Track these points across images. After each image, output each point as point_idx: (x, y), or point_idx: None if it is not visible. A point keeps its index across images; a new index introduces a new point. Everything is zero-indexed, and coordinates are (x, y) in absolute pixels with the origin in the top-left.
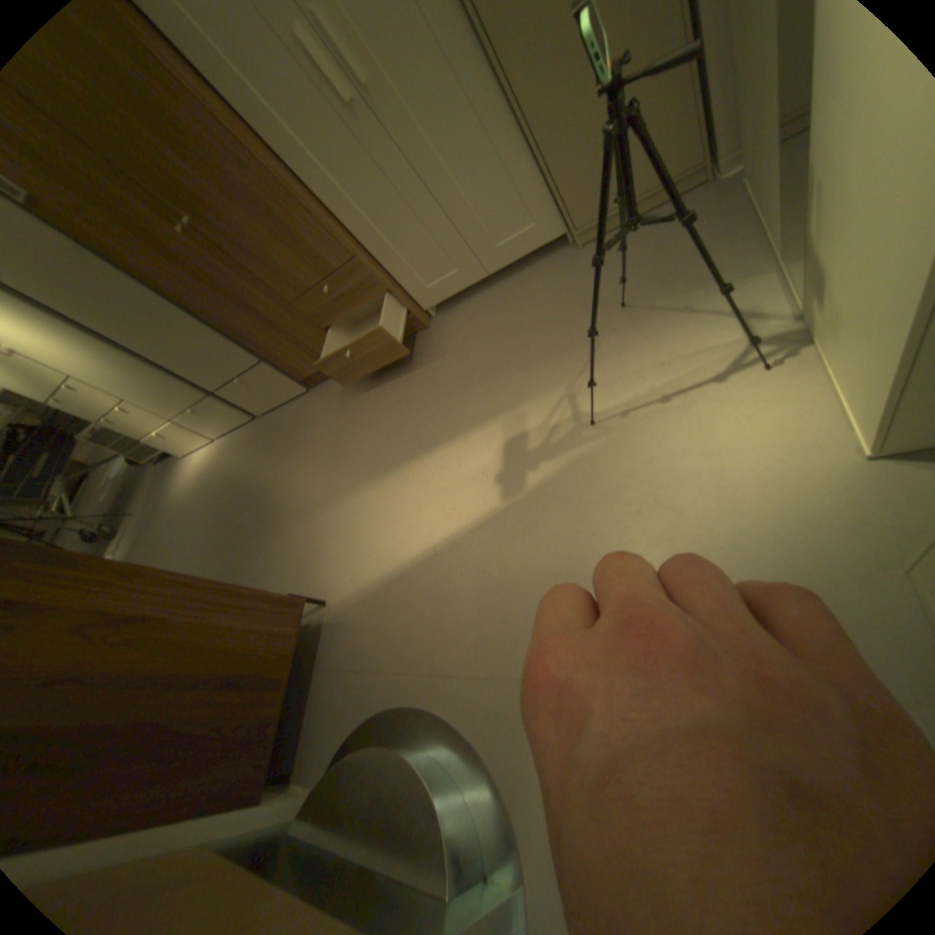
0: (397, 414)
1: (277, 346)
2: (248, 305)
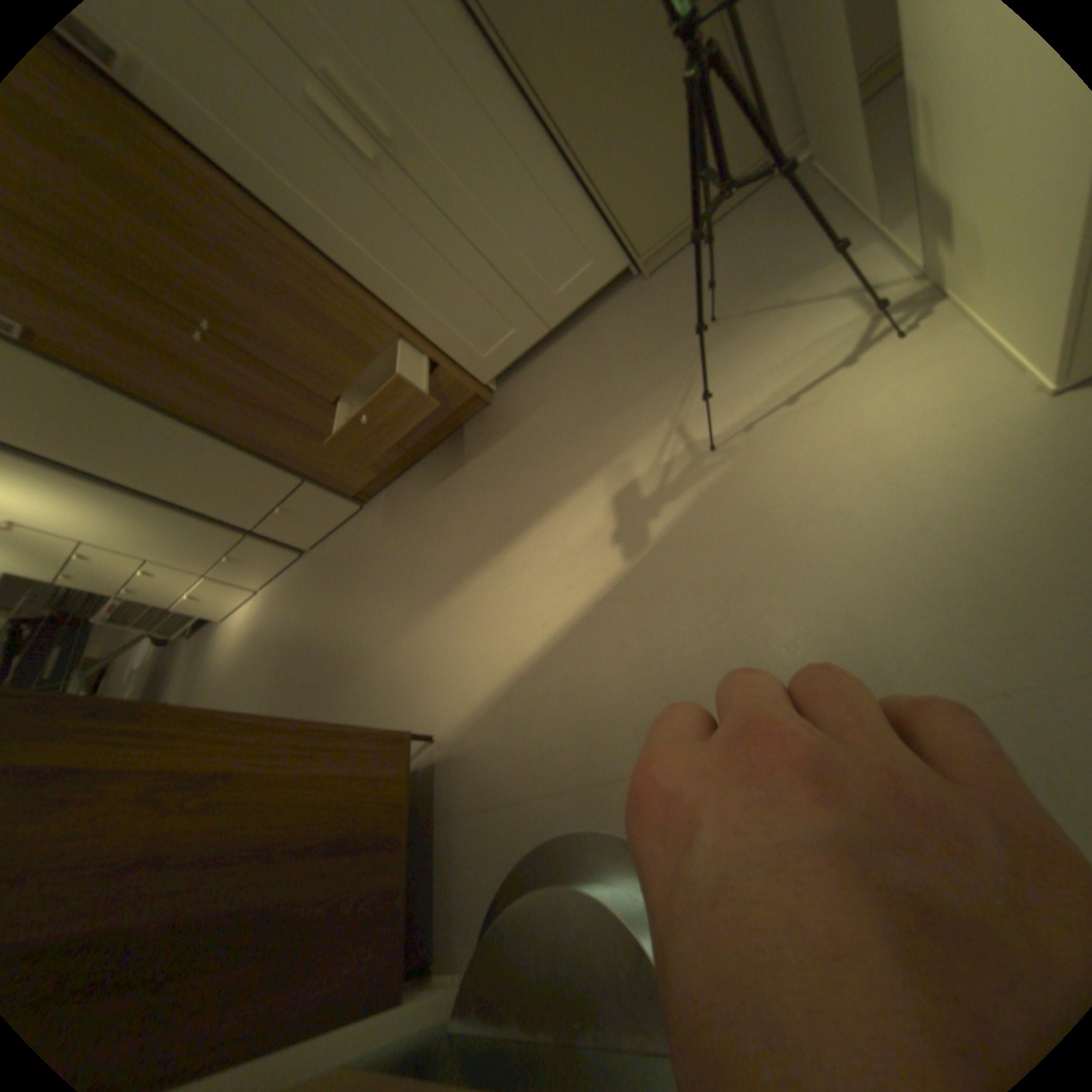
0: (475, 504)
1: (320, 460)
2: (283, 416)
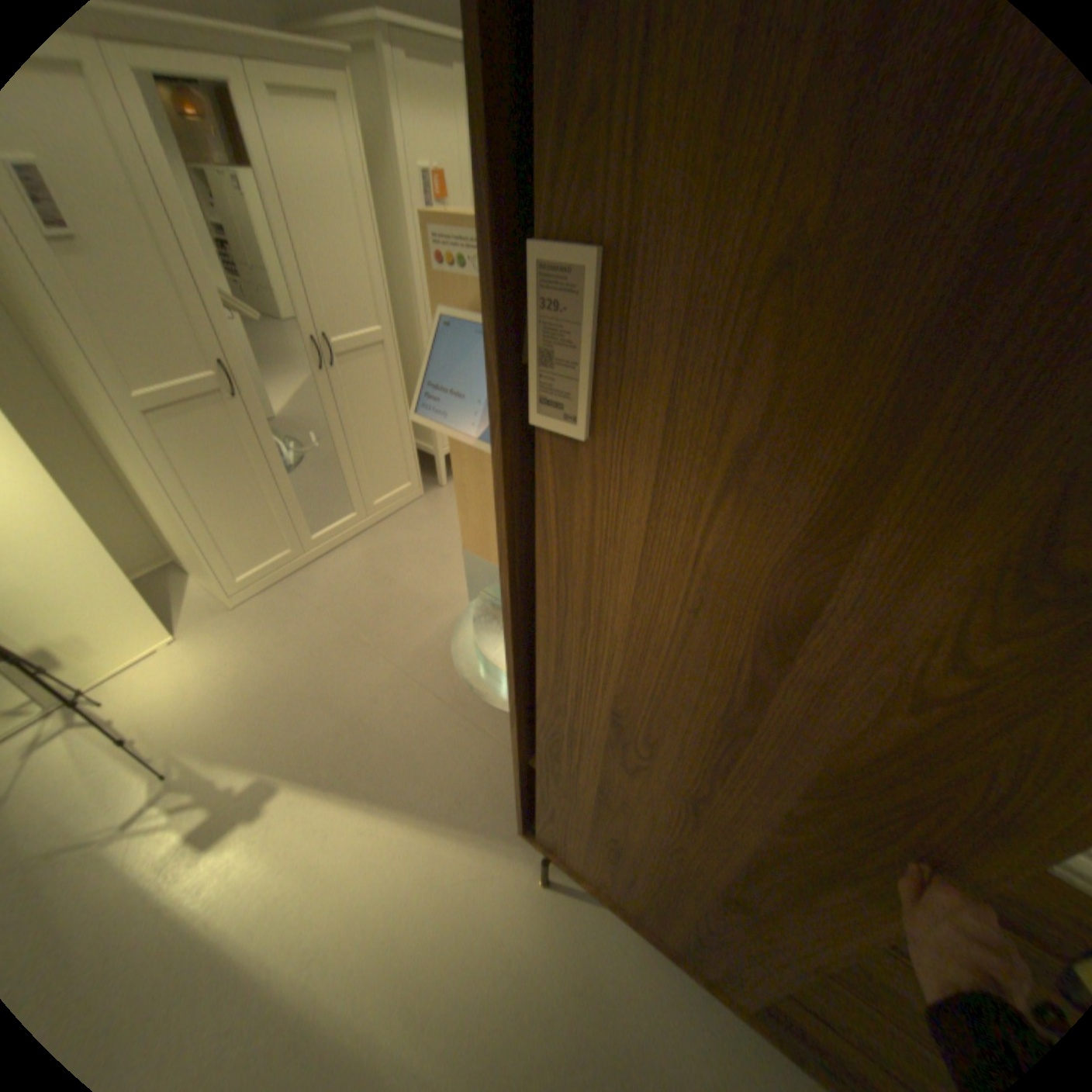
0: None
1: None
2: None
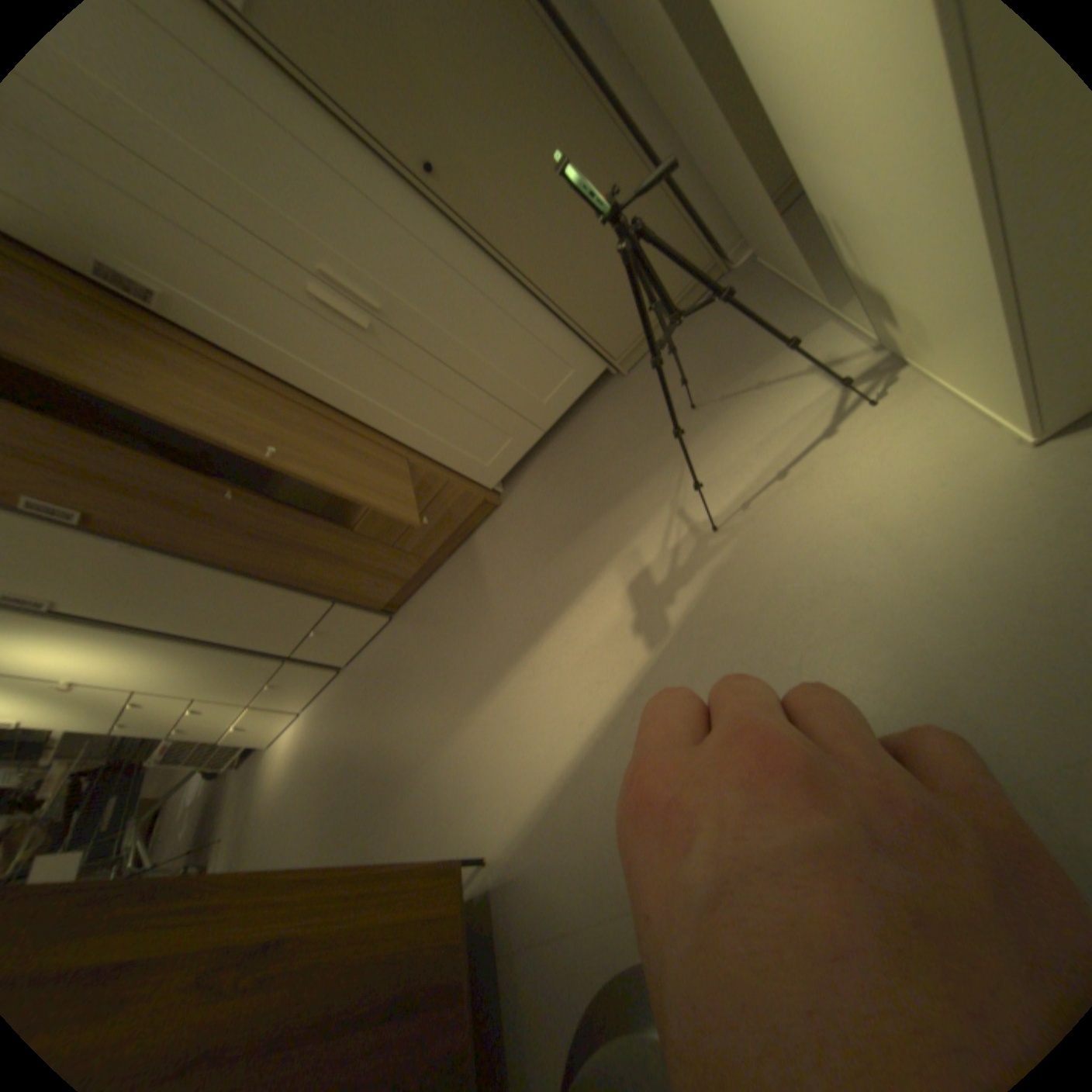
0: (497, 604)
1: (348, 581)
2: (311, 547)
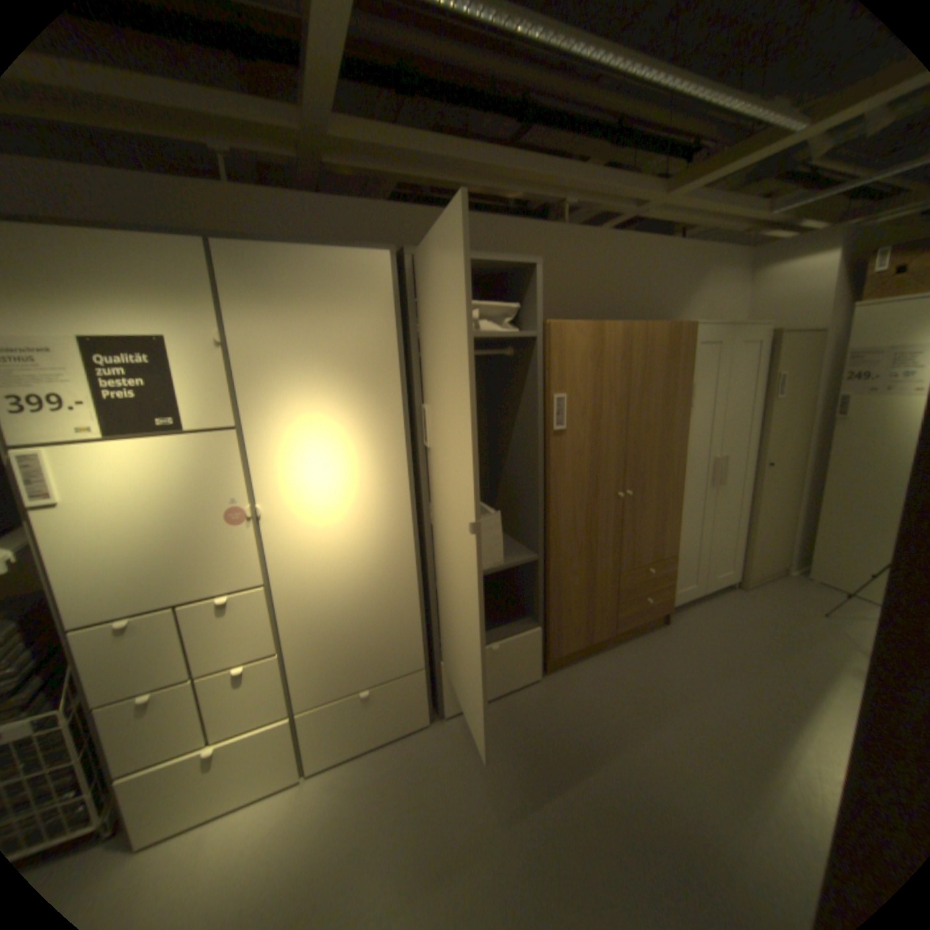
0: (733, 686)
1: (570, 614)
2: (592, 567)
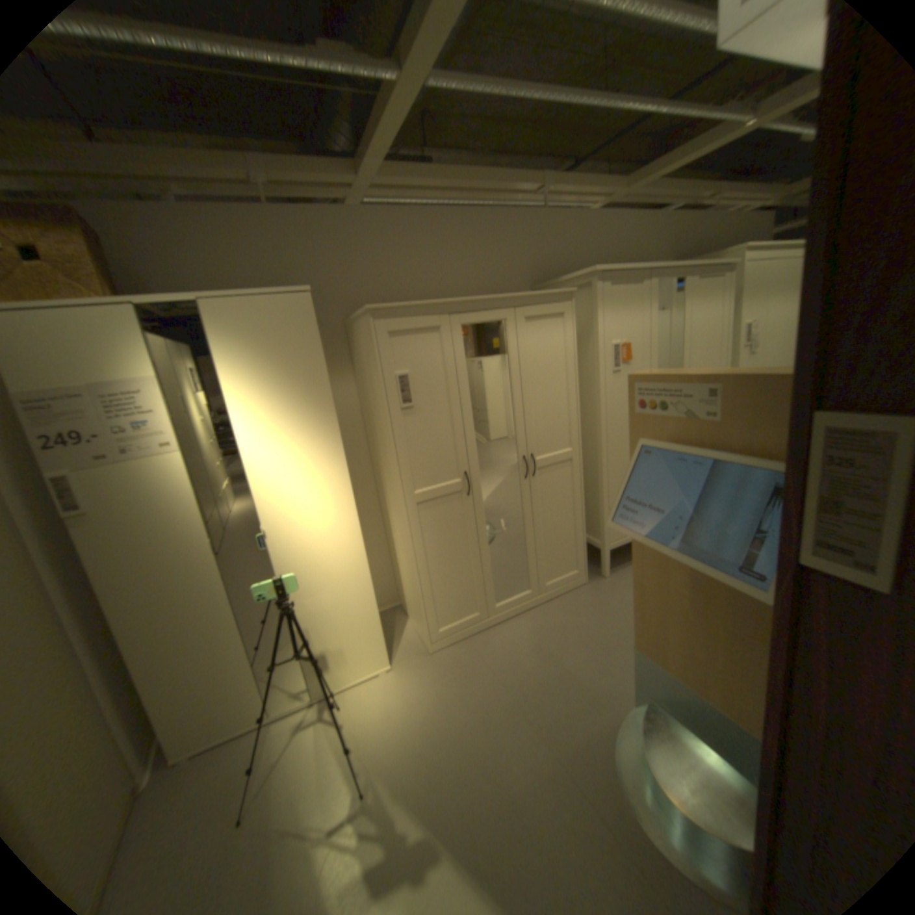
0: None
1: None
2: None
